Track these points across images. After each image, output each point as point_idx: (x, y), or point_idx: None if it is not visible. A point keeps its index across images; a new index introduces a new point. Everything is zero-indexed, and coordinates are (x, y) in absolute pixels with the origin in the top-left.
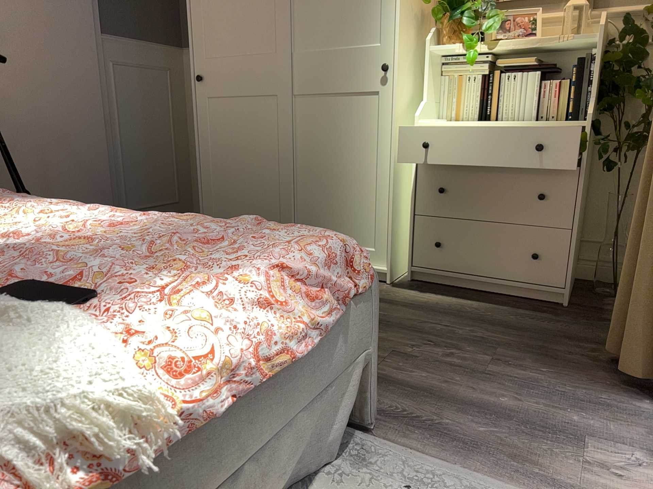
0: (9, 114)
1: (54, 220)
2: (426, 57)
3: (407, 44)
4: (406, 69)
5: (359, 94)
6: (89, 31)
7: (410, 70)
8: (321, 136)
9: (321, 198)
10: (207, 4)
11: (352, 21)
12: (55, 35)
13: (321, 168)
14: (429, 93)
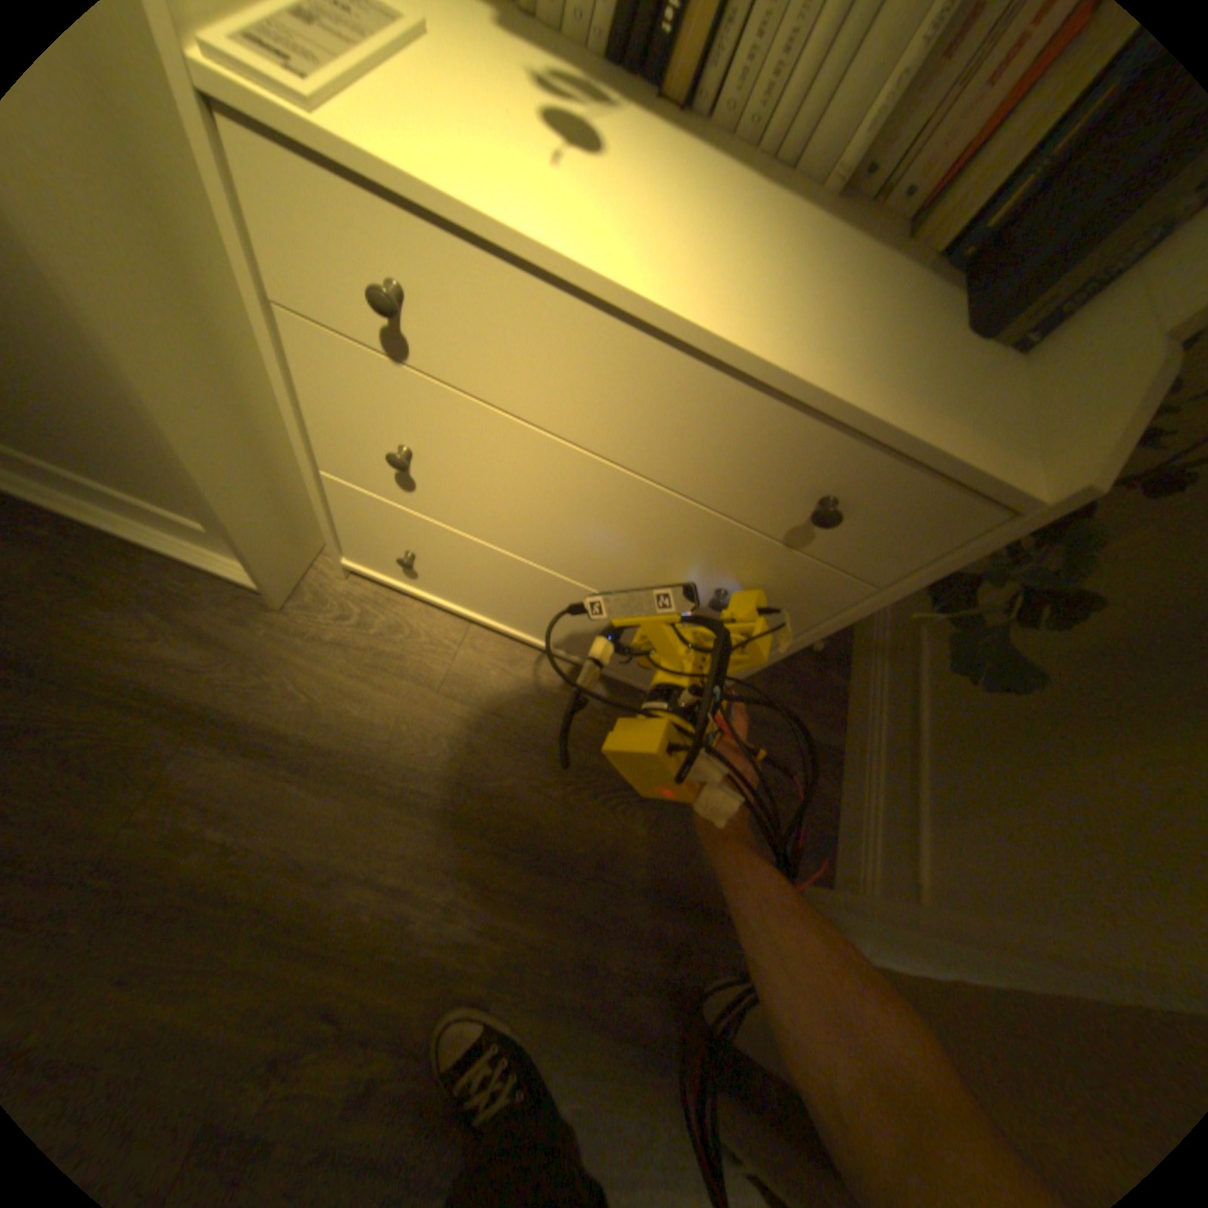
0: None
1: None
2: None
3: None
4: None
5: None
6: None
7: None
8: None
9: None
10: None
11: None
12: None
13: None
14: None
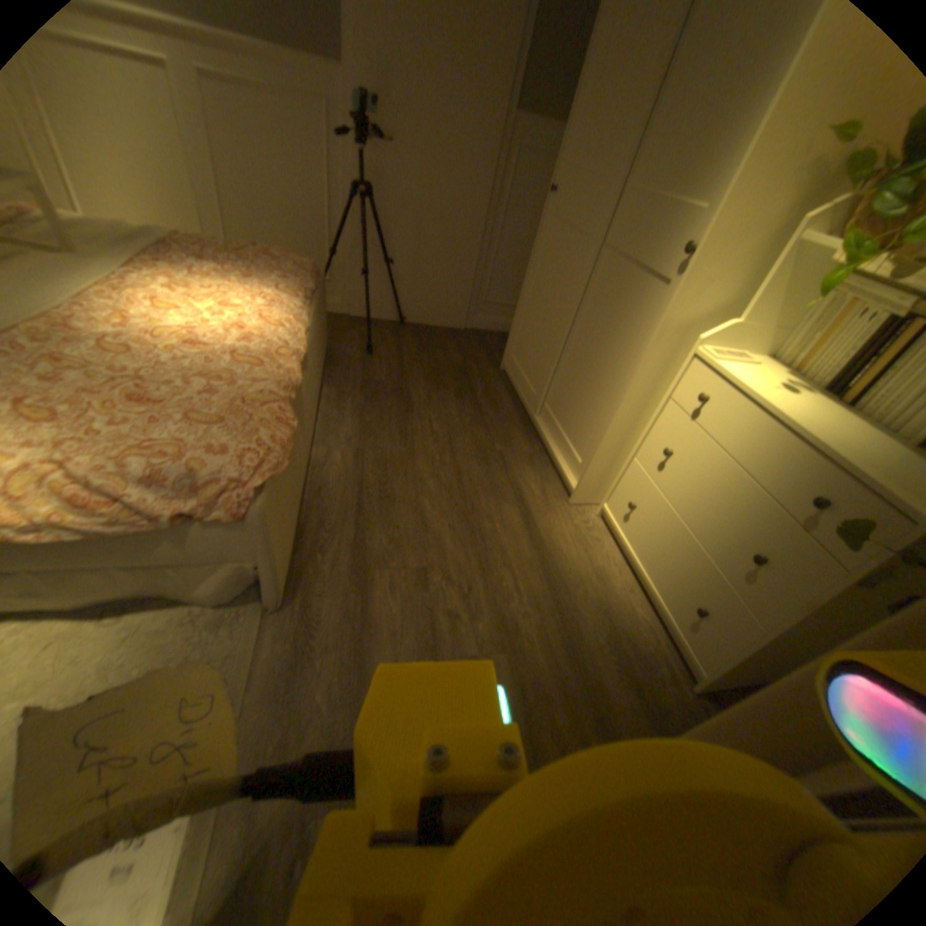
0: (400, 184)
1: (217, 309)
2: (787, 248)
3: (758, 215)
4: (734, 257)
5: (654, 272)
6: (499, 103)
7: (749, 260)
8: (603, 308)
9: (575, 376)
10: (593, 84)
11: (702, 152)
12: (462, 105)
13: (588, 344)
14: (763, 308)
